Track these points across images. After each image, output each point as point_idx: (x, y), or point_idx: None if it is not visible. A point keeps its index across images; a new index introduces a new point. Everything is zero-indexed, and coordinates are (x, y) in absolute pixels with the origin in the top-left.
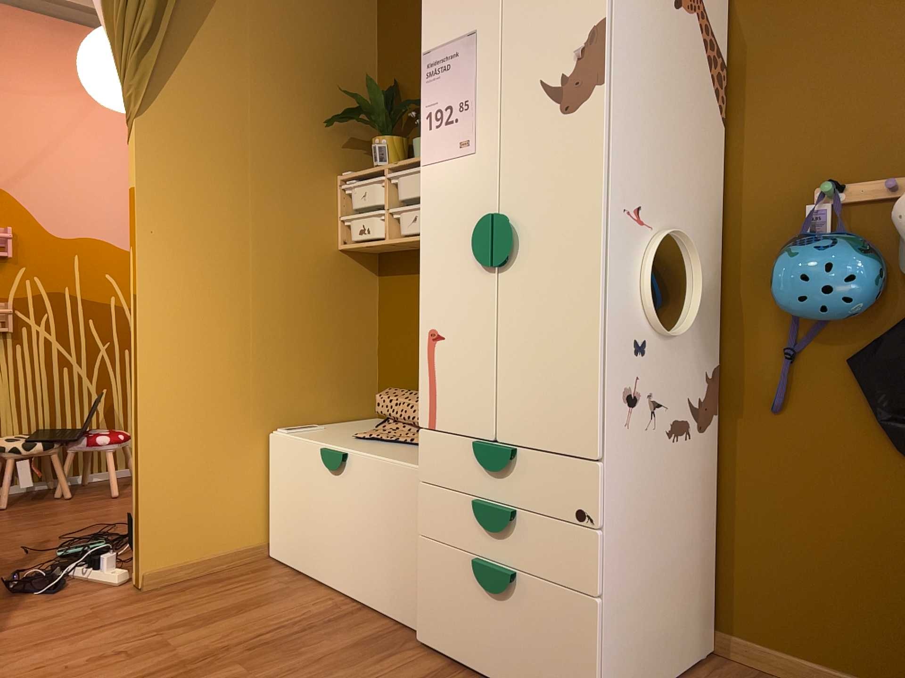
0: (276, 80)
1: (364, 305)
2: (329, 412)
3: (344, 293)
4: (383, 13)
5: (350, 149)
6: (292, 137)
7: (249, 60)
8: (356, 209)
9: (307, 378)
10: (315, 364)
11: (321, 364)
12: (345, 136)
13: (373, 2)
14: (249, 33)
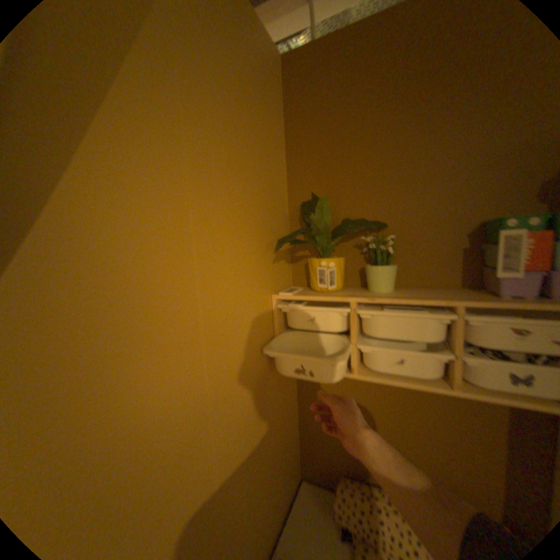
0: (218, 199)
1: (291, 396)
2: (281, 515)
3: (281, 399)
4: (291, 121)
5: (277, 262)
6: (238, 268)
7: (186, 170)
8: (297, 327)
9: (267, 509)
10: (270, 489)
11: (274, 482)
12: (273, 250)
13: (280, 108)
14: (181, 125)
